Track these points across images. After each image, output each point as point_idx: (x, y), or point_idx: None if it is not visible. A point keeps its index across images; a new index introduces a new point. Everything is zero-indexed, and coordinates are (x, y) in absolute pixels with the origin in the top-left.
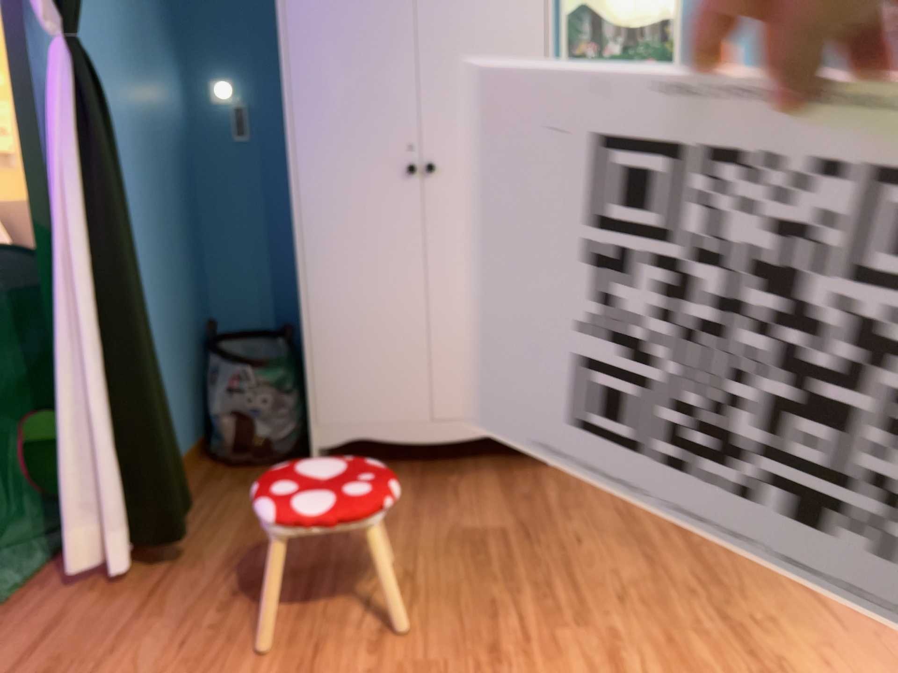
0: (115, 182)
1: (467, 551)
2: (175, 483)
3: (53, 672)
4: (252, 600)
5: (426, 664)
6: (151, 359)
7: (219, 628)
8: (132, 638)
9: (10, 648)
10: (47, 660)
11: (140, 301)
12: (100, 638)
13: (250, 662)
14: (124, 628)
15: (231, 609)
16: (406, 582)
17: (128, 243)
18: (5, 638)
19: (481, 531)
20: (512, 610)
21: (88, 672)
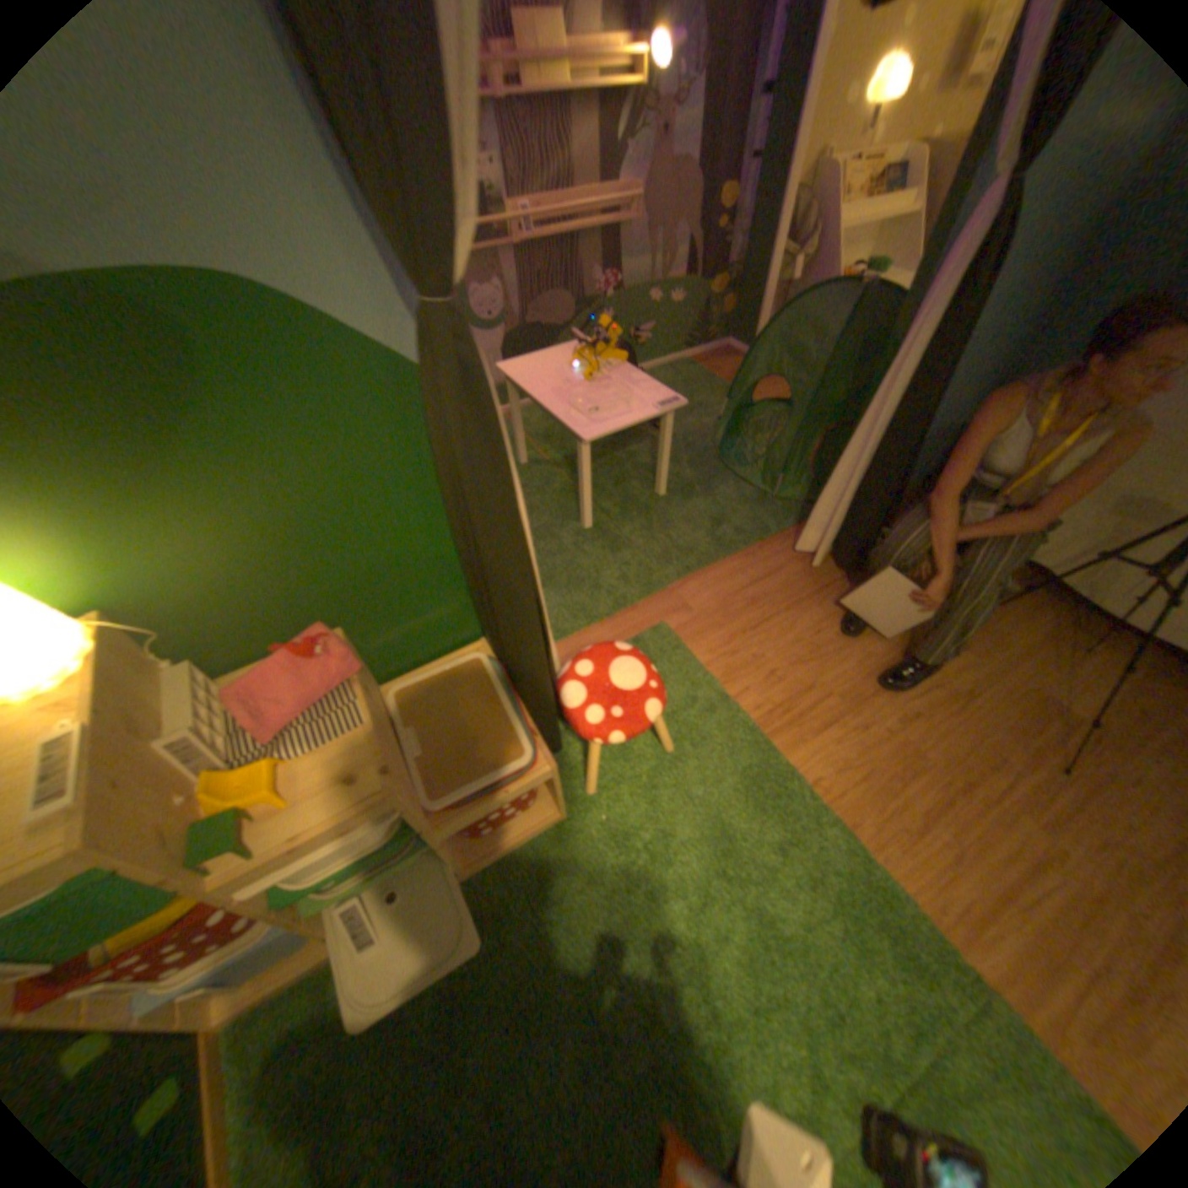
0: (974, 320)
1: (1039, 721)
2: (880, 536)
3: (763, 609)
4: (872, 641)
5: (933, 765)
6: (914, 460)
7: (844, 646)
8: (803, 617)
9: (753, 580)
10: (764, 600)
11: (933, 416)
12: (790, 605)
13: (846, 680)
14: (803, 608)
15: (858, 638)
16: (972, 707)
17: (953, 371)
18: (754, 571)
19: (1069, 715)
20: (1024, 787)
21: (776, 622)
